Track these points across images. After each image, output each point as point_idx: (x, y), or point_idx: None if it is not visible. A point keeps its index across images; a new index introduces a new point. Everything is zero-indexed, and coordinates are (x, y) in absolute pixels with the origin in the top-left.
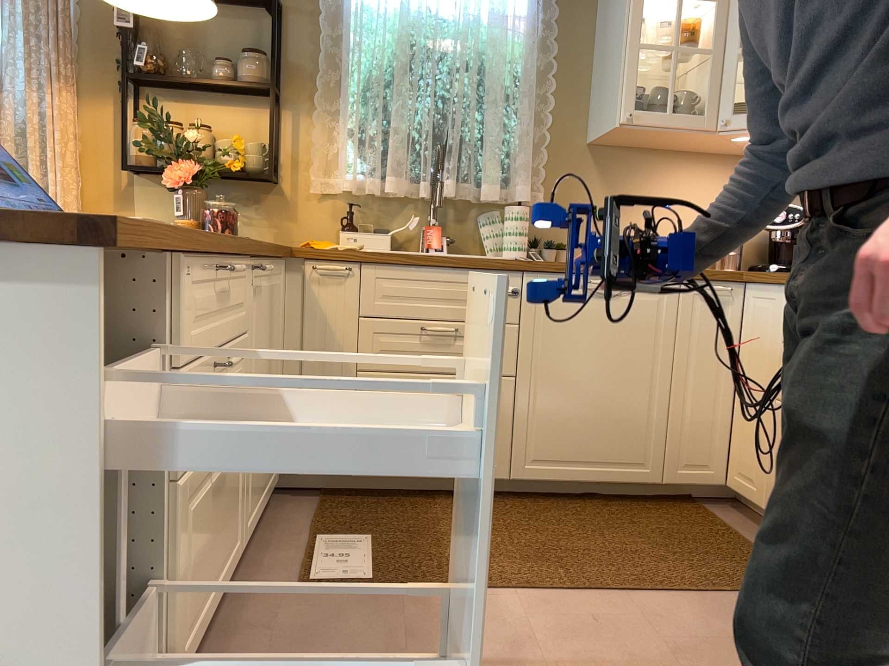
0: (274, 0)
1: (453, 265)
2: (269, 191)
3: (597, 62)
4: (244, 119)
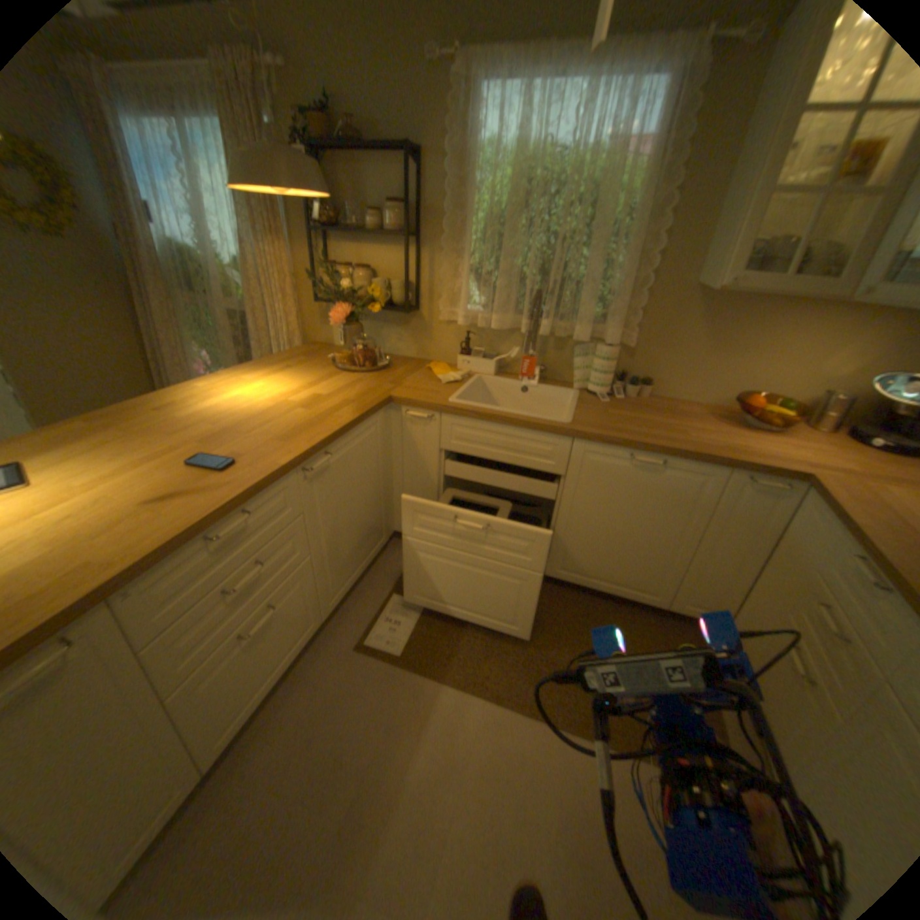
0: (412, 143)
1: (512, 426)
2: (411, 317)
3: (732, 190)
4: (393, 258)
